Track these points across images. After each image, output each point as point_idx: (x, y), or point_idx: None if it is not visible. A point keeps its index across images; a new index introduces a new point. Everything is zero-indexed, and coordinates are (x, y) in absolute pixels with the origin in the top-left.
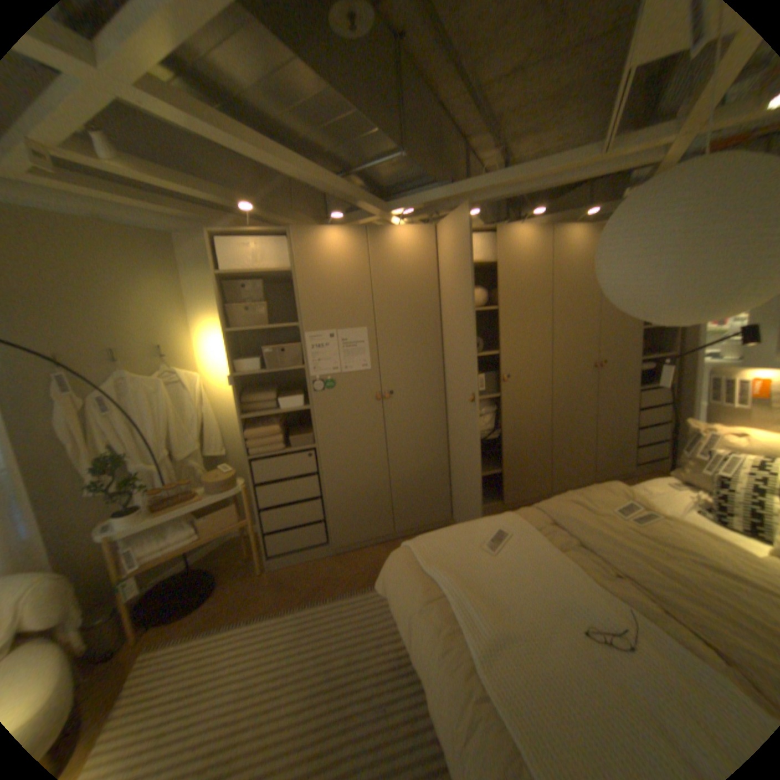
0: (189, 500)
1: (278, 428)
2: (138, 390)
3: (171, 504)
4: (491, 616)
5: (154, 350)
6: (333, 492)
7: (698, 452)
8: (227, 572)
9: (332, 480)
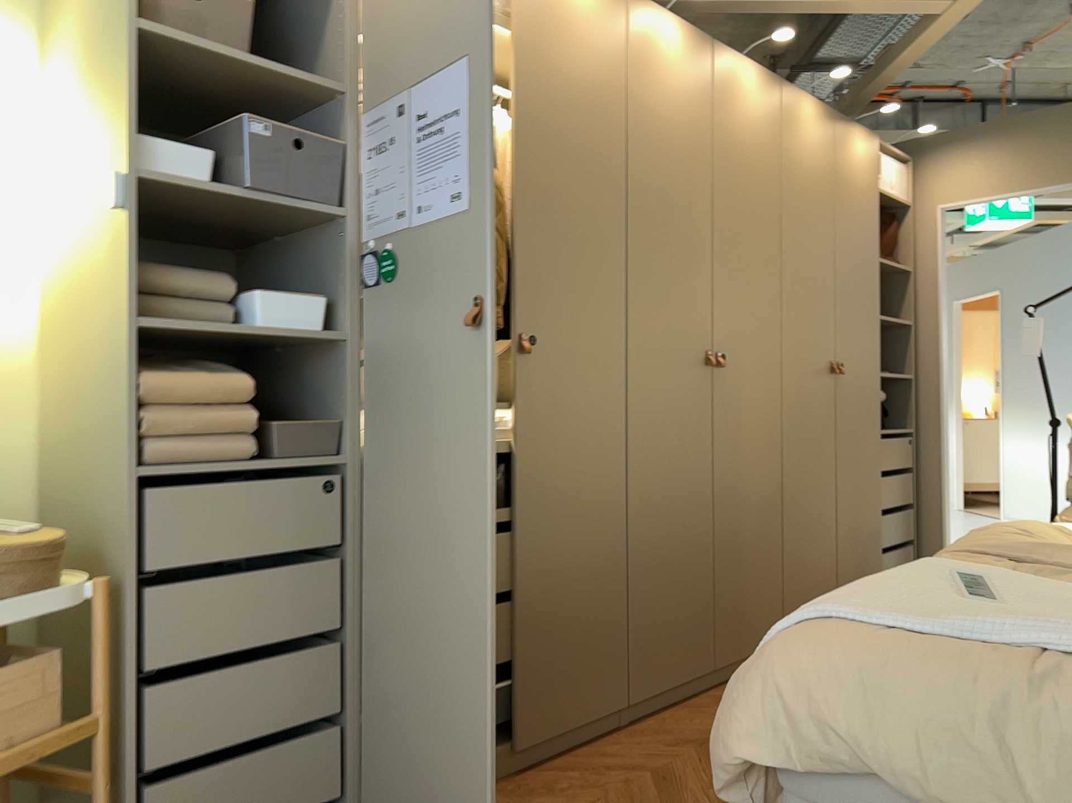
0: None
1: (247, 384)
2: None
3: None
4: None
5: None
6: (382, 616)
7: None
8: None
9: (382, 574)
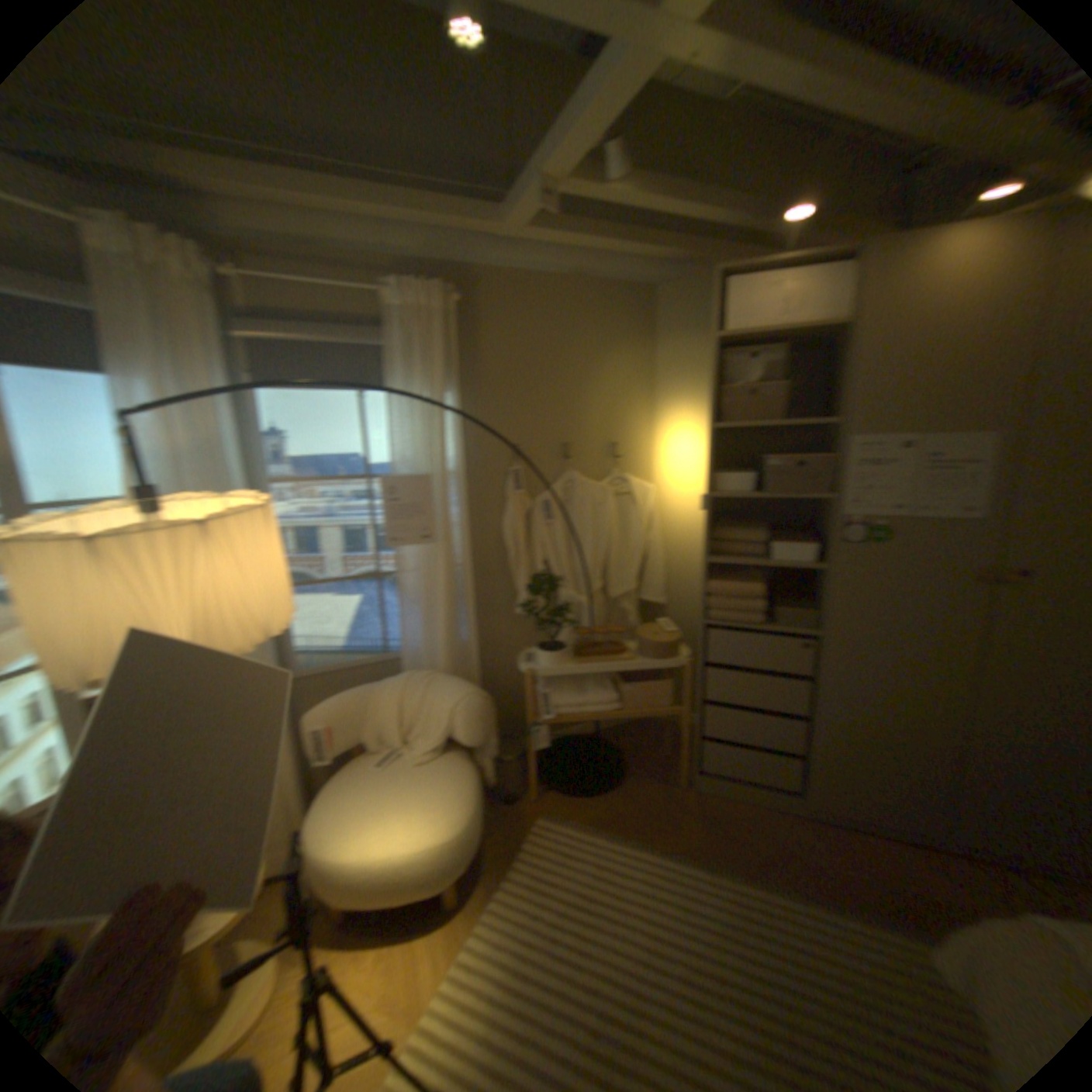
0: (621, 654)
1: (764, 588)
2: (587, 497)
3: (601, 652)
4: None
5: (611, 448)
6: (838, 721)
7: None
8: (644, 762)
9: (841, 699)
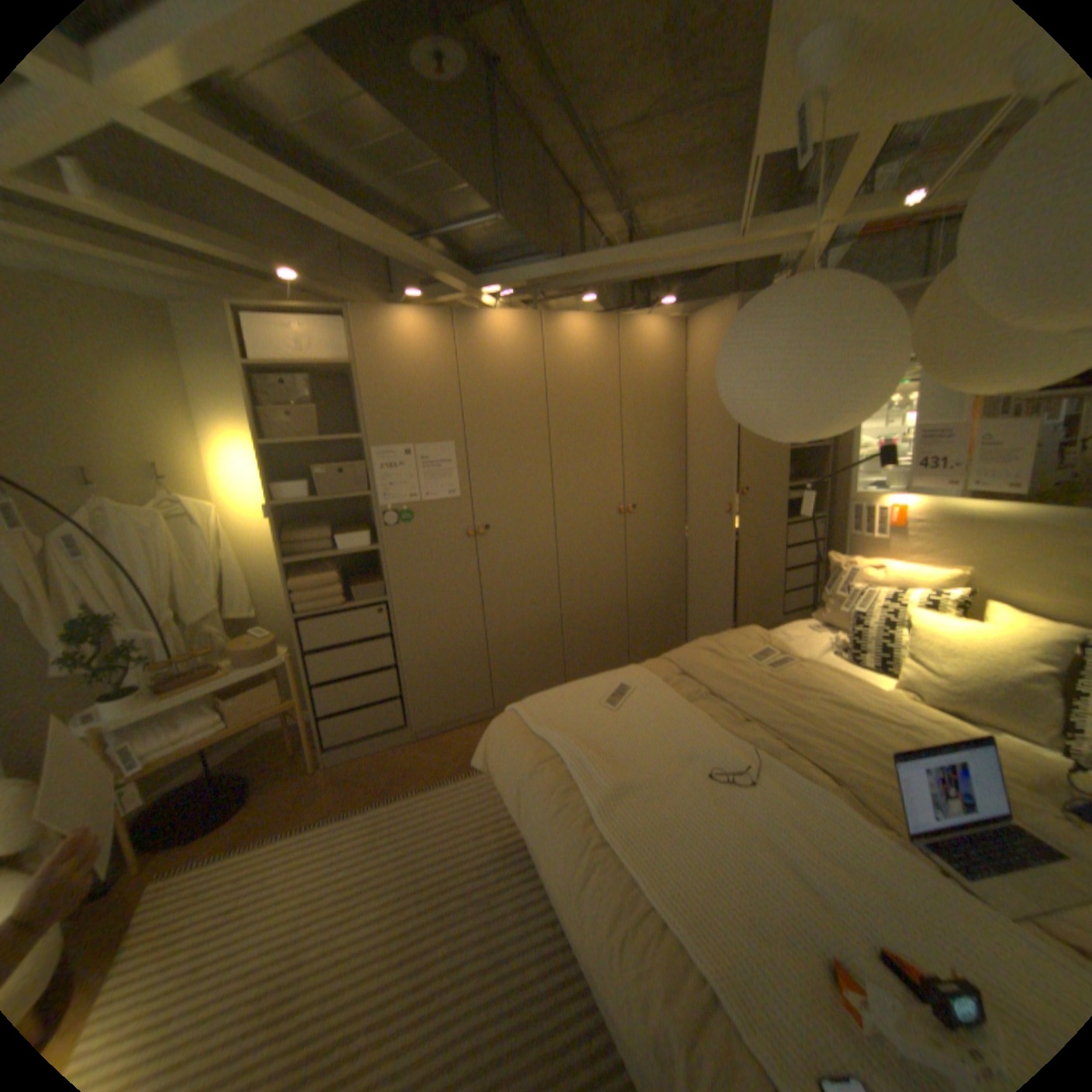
0: (211, 676)
1: (337, 575)
2: (127, 526)
3: (186, 682)
4: (610, 769)
5: (147, 470)
6: (413, 659)
7: (838, 588)
8: (266, 774)
9: (411, 642)
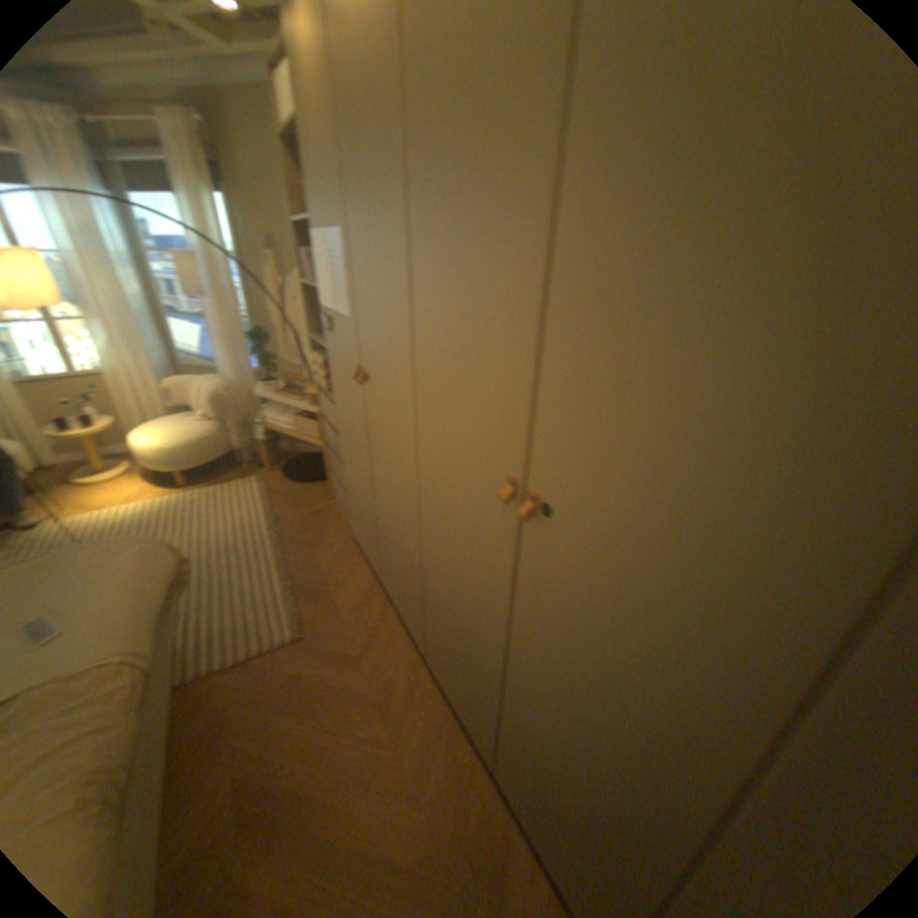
0: (300, 397)
1: (322, 363)
2: None
3: (288, 392)
4: None
5: None
6: (345, 474)
7: None
8: None
9: (343, 459)
